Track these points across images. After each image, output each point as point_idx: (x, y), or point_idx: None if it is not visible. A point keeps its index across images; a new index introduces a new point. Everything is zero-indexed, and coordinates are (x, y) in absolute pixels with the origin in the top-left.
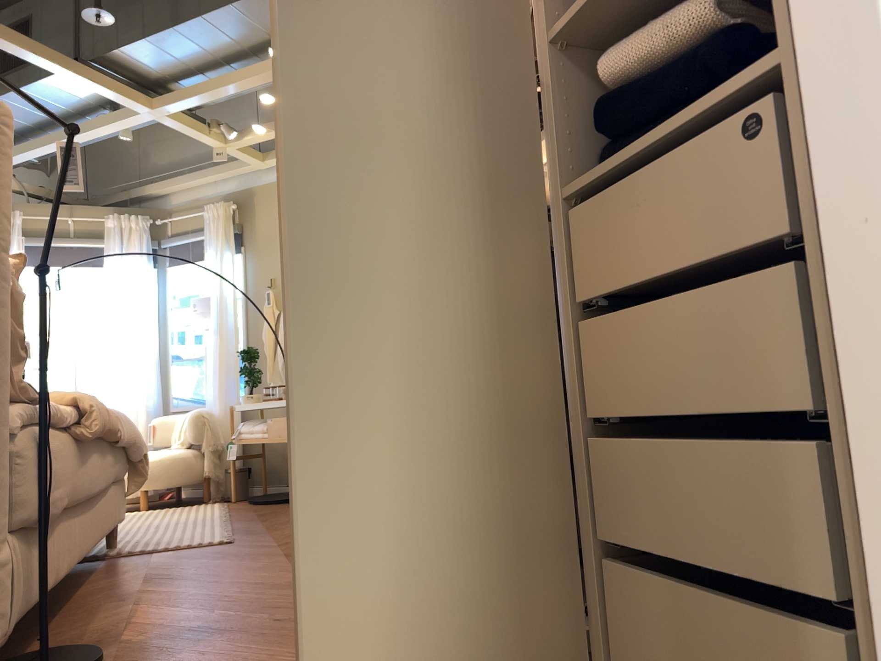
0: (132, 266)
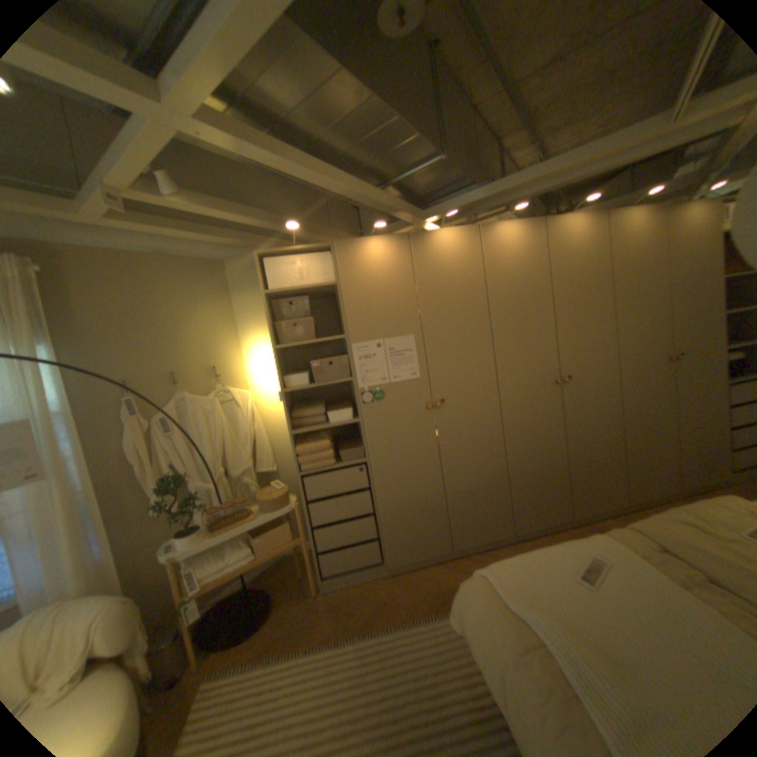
0: None
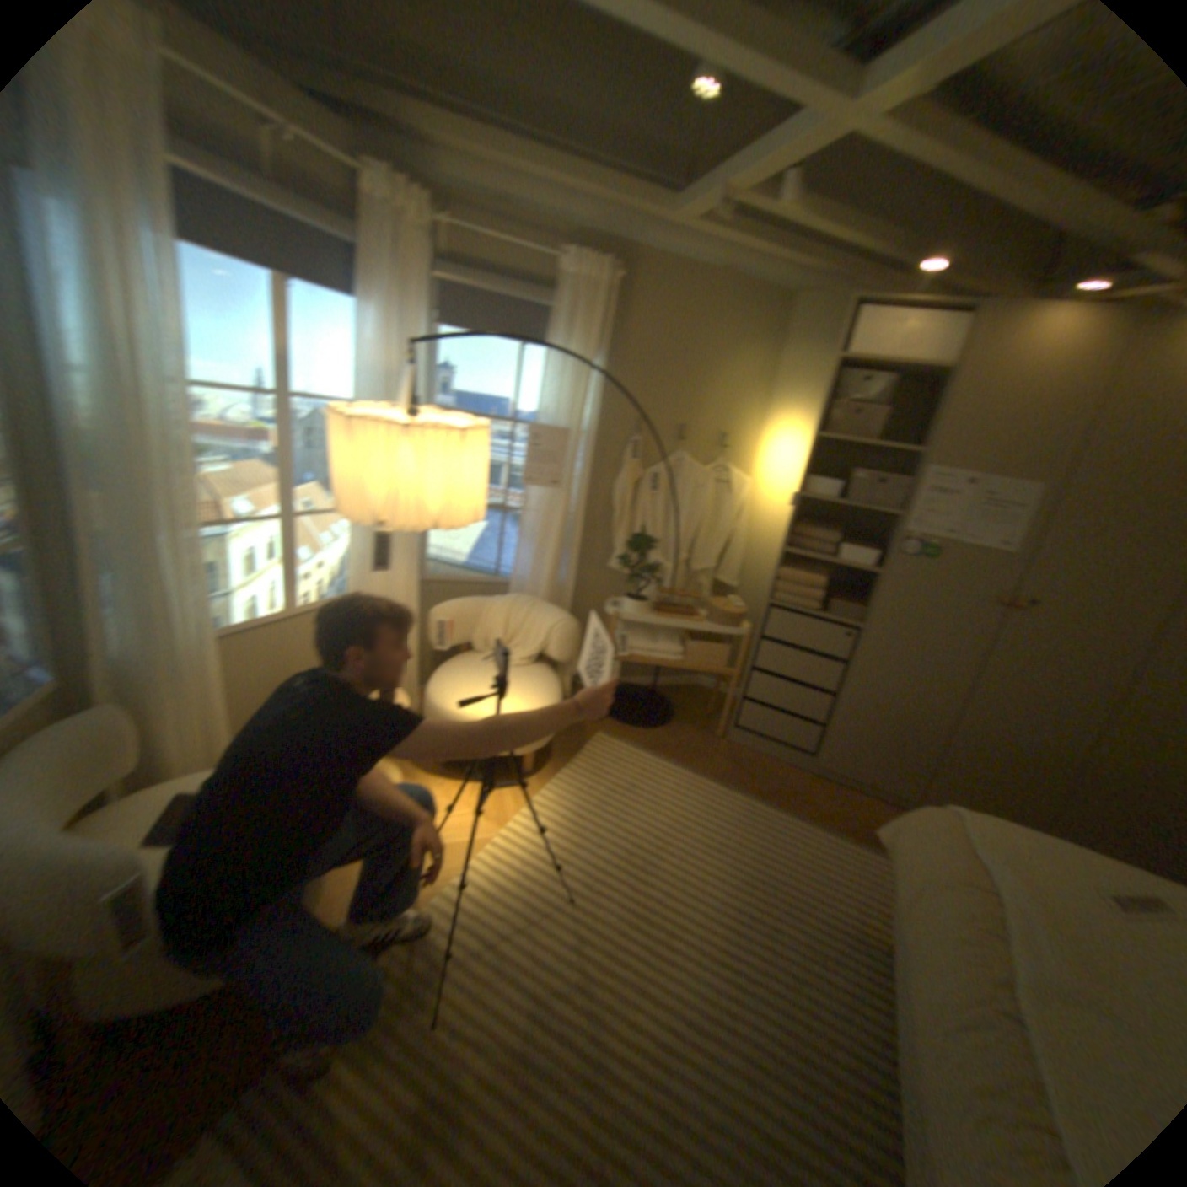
0: (383, 299)
